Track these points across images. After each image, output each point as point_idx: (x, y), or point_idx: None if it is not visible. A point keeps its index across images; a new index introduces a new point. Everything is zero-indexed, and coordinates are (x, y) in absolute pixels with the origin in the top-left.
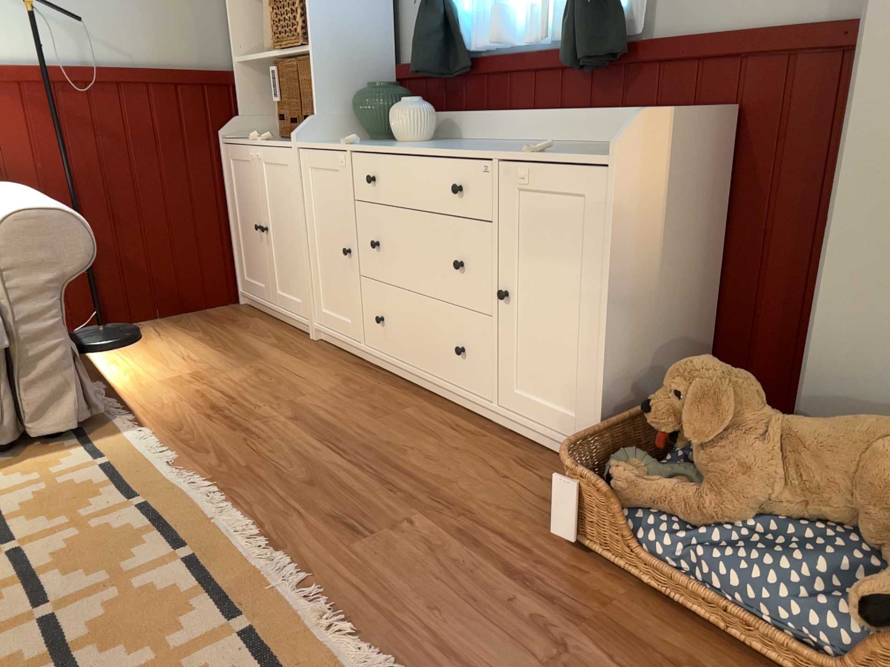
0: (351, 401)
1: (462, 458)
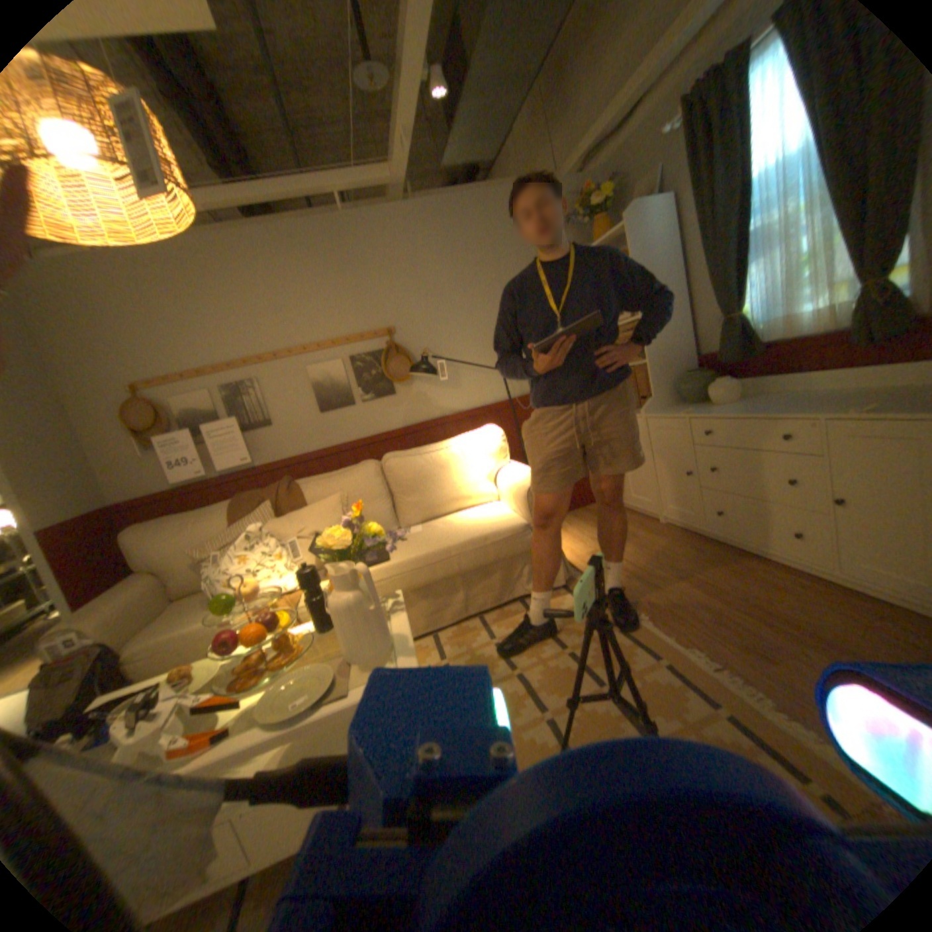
0: (714, 566)
1: (823, 610)
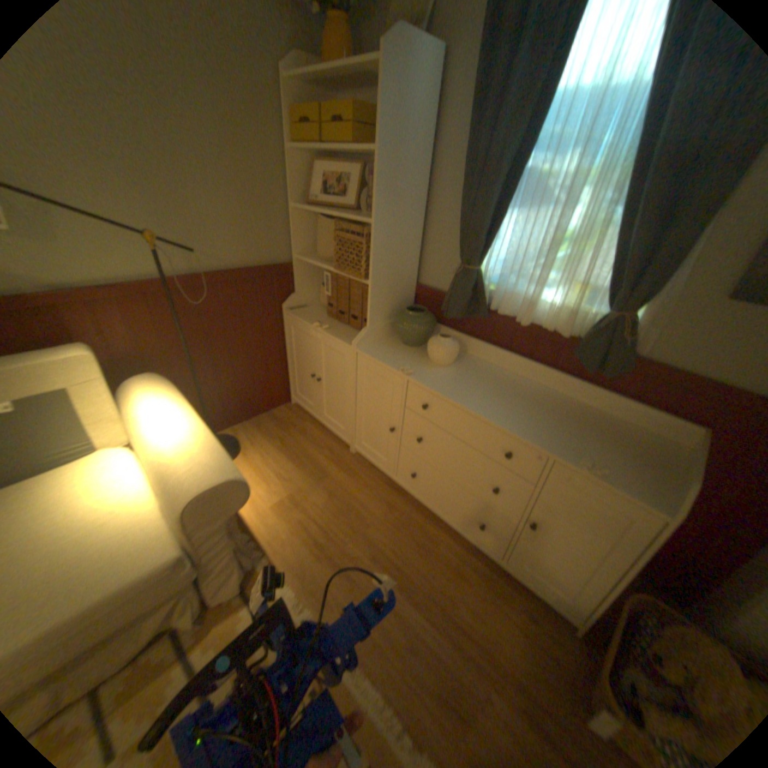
0: (402, 534)
1: (493, 610)
